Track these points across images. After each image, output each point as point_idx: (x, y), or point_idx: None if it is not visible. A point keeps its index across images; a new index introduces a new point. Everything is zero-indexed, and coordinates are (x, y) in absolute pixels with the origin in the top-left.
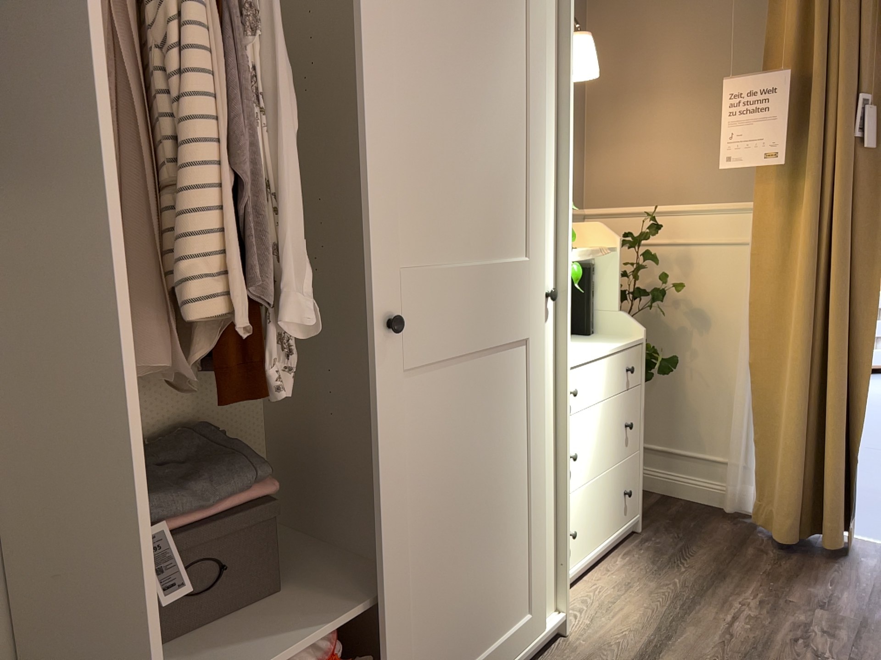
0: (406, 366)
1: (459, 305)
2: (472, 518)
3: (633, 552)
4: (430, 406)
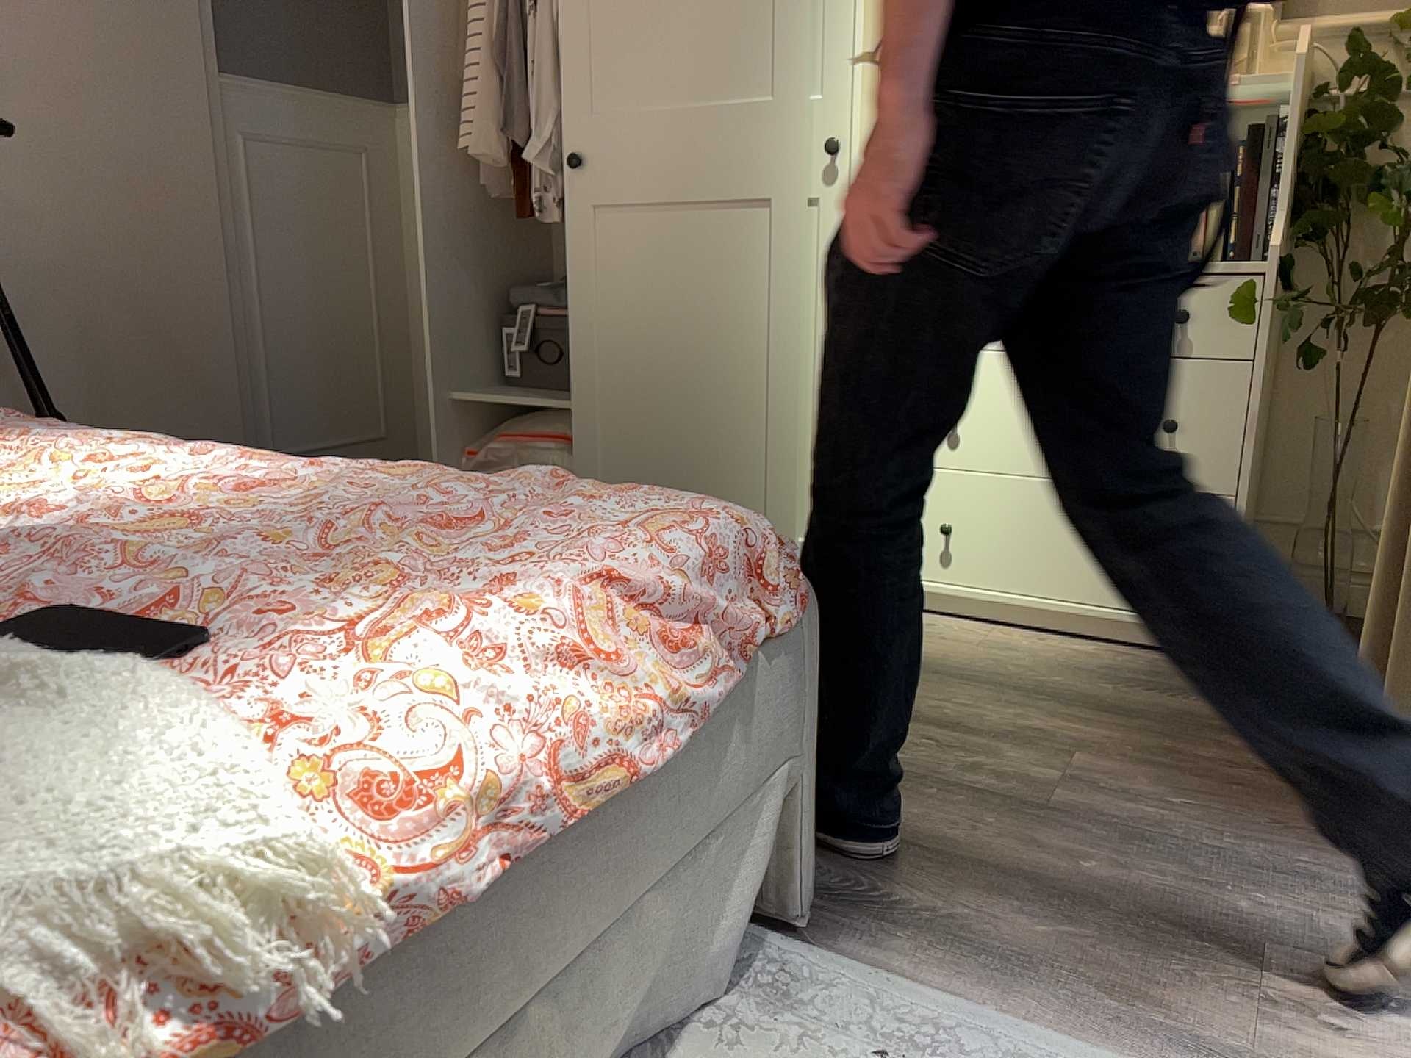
0: (595, 203)
1: (675, 154)
2: (694, 385)
3: (1132, 658)
4: (635, 249)
